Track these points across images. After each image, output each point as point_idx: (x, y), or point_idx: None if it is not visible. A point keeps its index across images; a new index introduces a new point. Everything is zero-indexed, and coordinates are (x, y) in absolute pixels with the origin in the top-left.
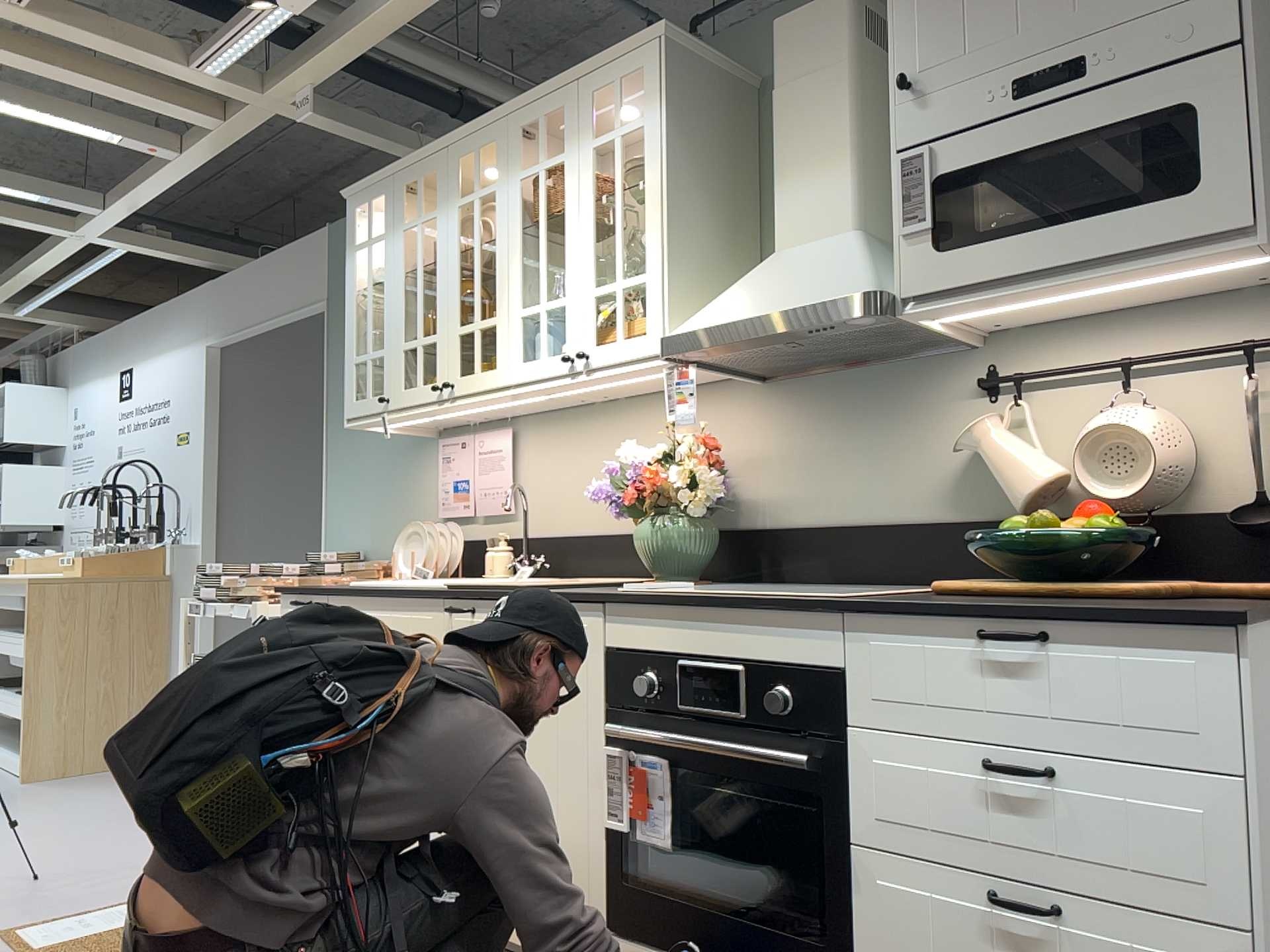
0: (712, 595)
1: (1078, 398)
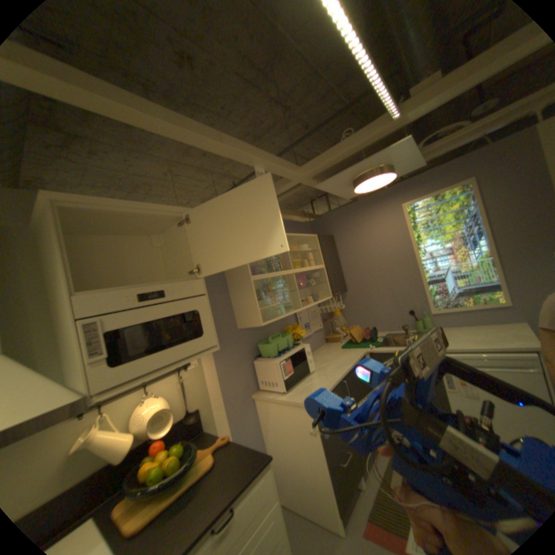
0: None
1: (123, 402)
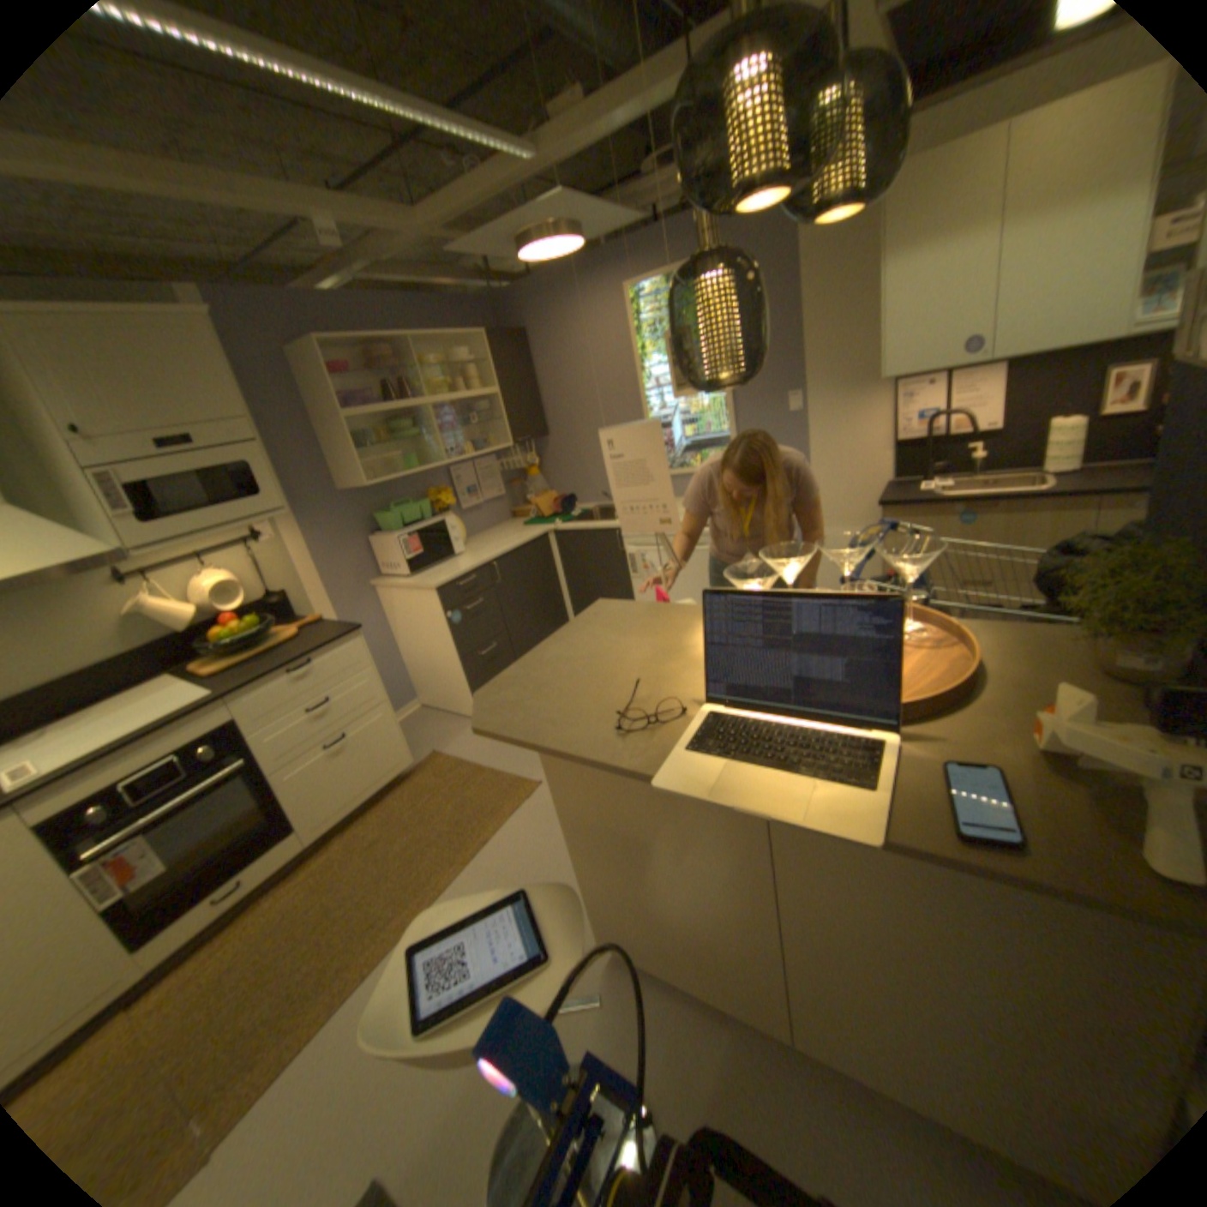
0: (116, 743)
1: (173, 574)
